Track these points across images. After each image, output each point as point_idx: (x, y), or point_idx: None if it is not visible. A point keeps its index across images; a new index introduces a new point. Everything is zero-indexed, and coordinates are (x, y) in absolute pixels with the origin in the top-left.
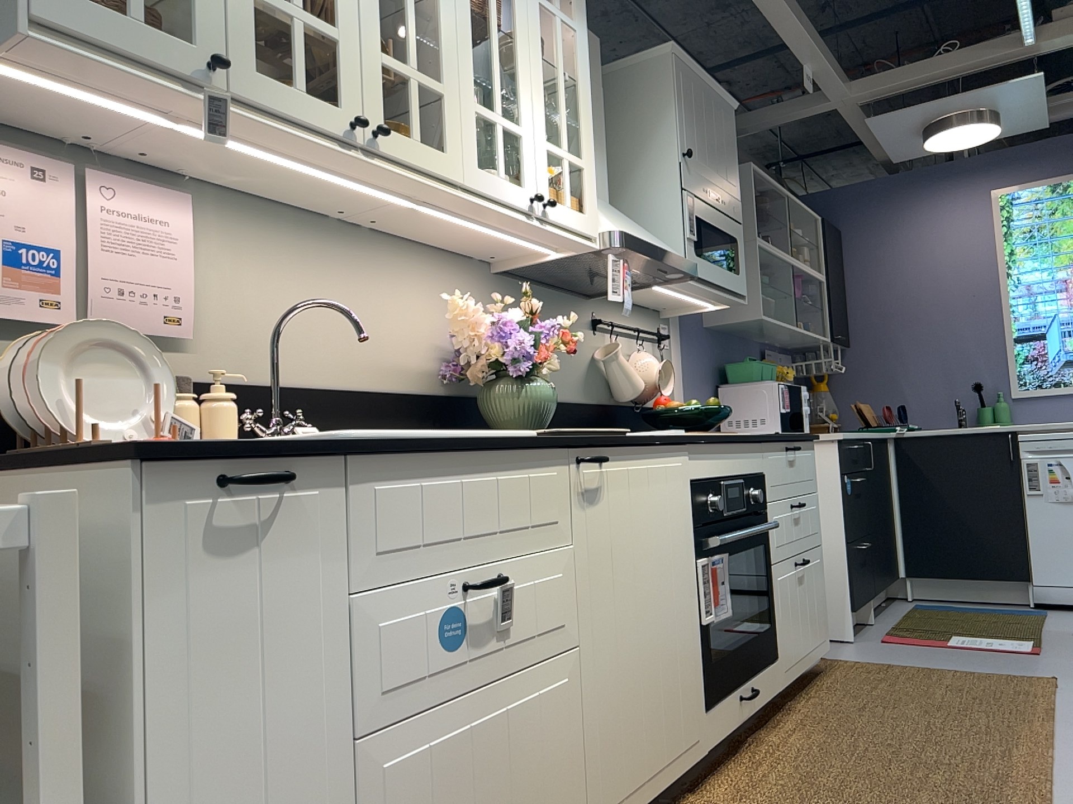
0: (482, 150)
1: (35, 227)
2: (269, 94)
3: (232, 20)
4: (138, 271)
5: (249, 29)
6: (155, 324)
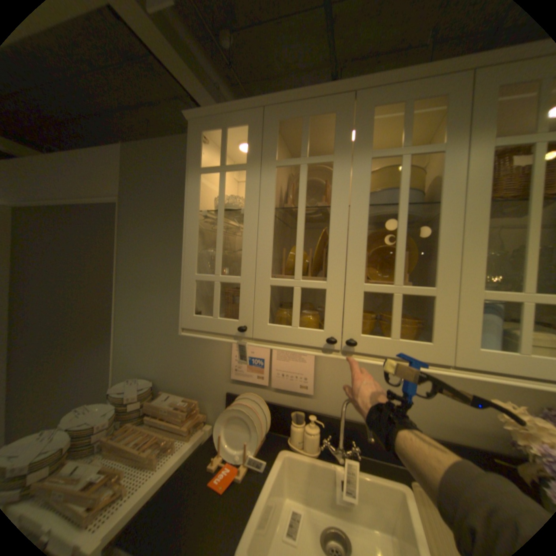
0: (507, 322)
1: (257, 351)
2: (276, 334)
3: (258, 302)
4: (290, 367)
5: (267, 303)
6: (296, 388)
